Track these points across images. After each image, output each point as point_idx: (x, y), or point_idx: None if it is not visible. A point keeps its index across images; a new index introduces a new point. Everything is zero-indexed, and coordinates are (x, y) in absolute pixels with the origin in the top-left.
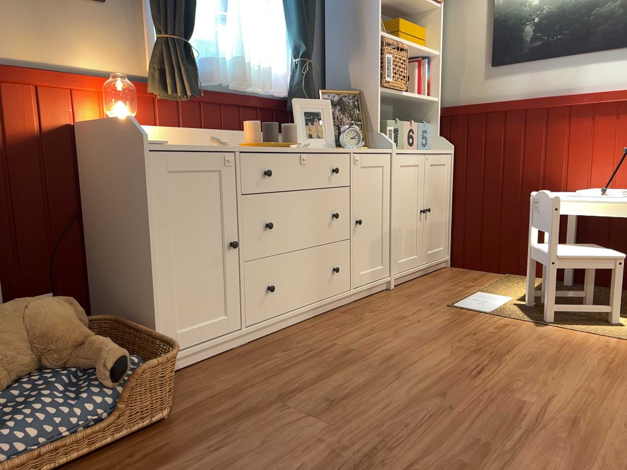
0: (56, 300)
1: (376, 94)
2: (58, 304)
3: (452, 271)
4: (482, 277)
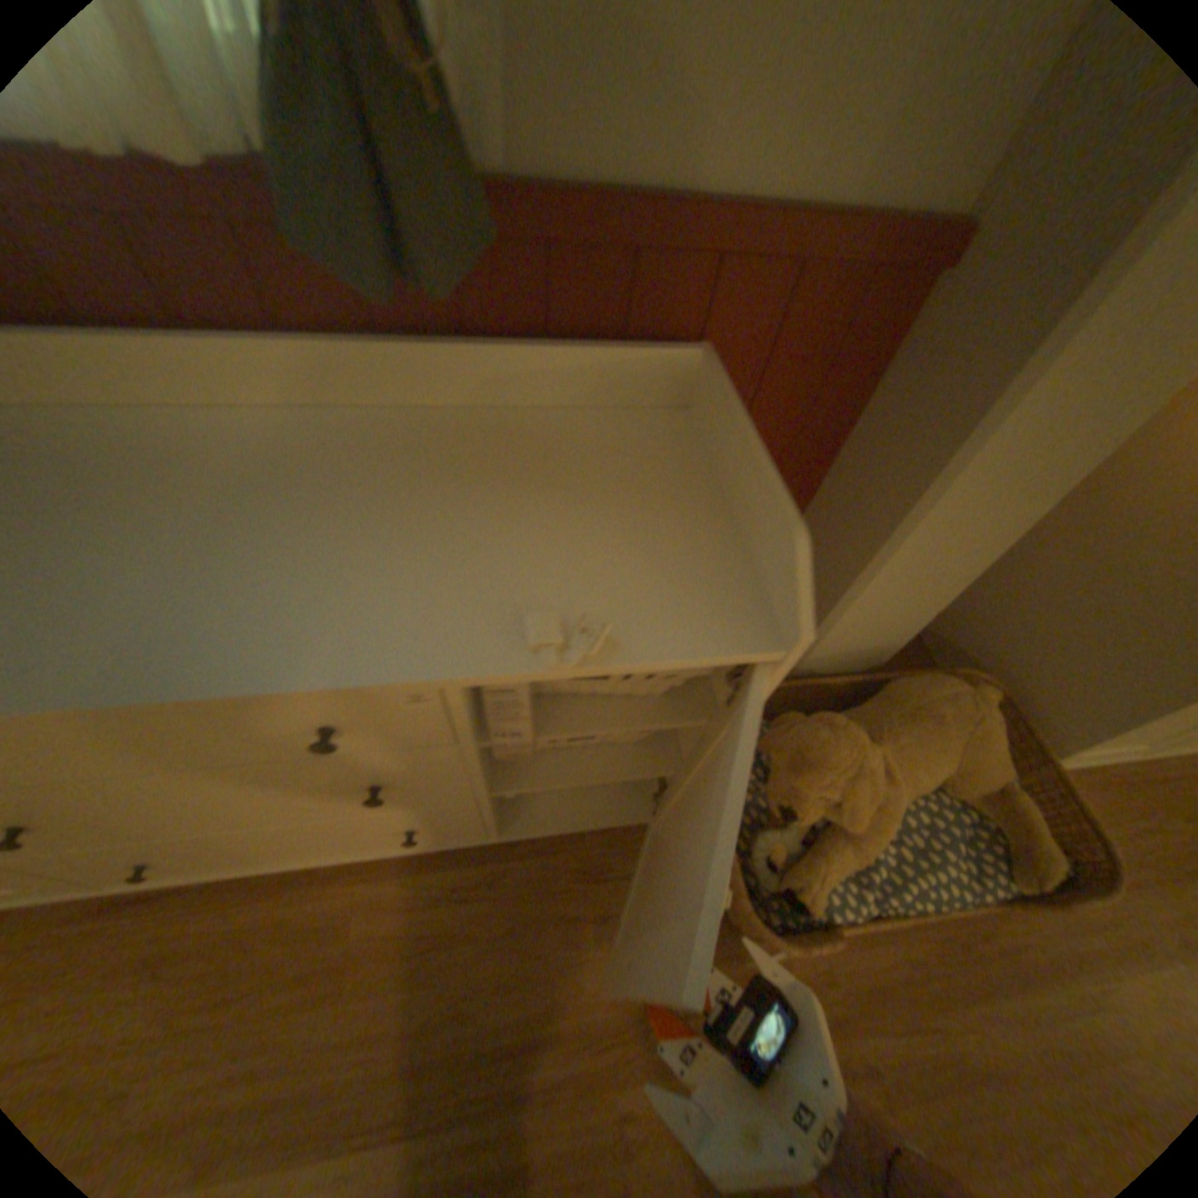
0: (995, 706)
1: None
2: (1003, 725)
3: None
4: None
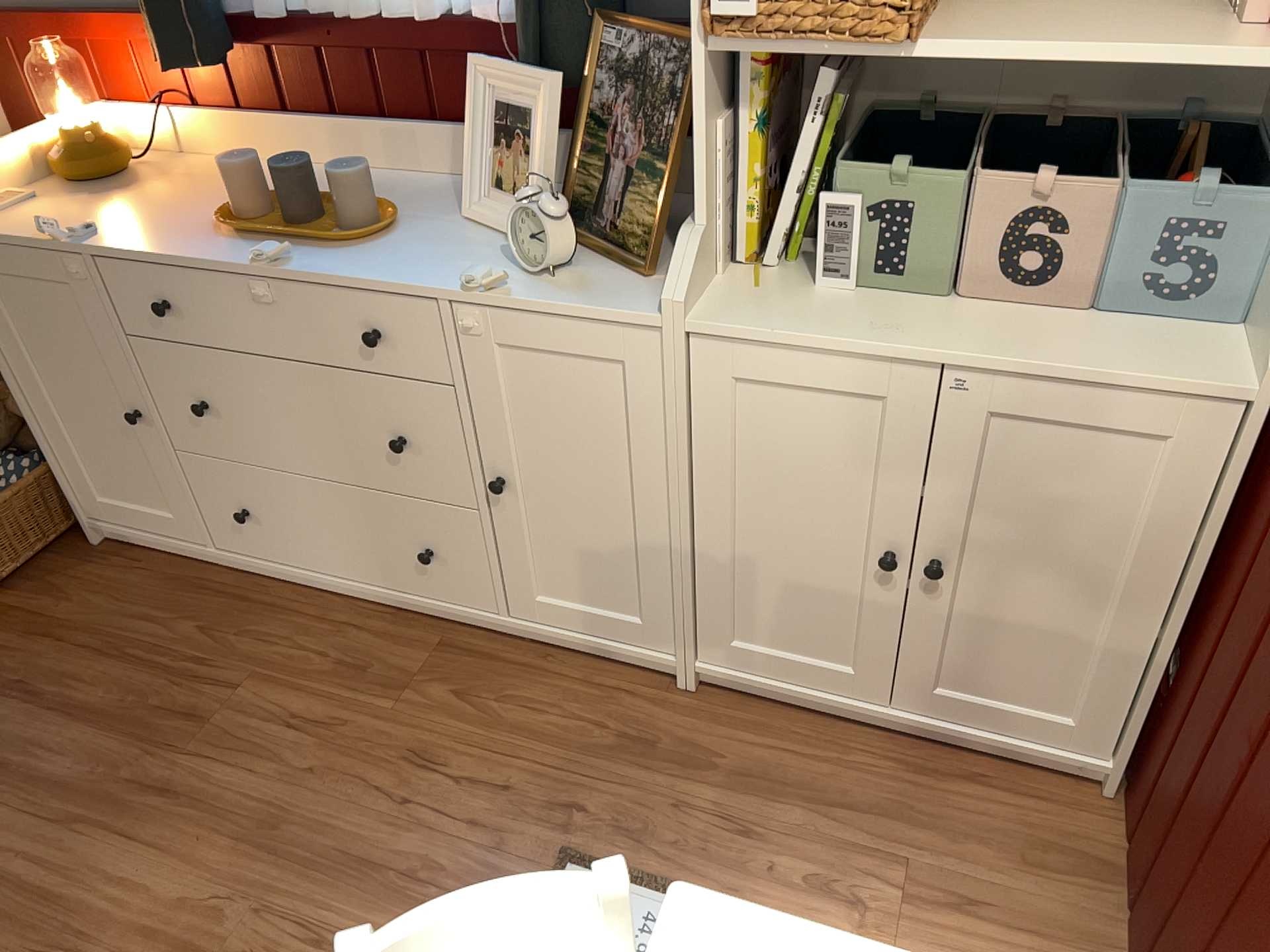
0: None
1: (698, 76)
2: None
3: (1047, 810)
4: (1013, 921)
